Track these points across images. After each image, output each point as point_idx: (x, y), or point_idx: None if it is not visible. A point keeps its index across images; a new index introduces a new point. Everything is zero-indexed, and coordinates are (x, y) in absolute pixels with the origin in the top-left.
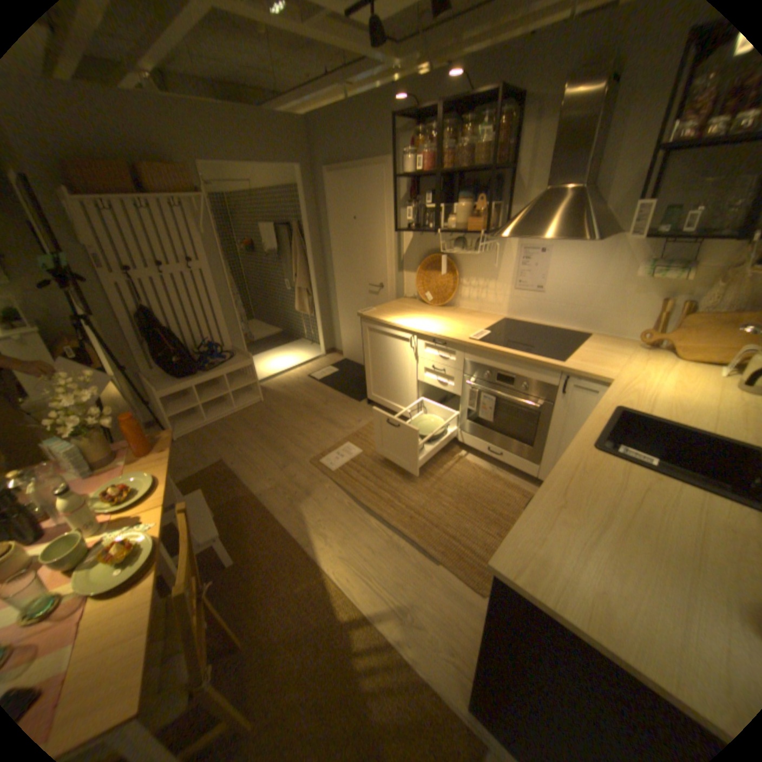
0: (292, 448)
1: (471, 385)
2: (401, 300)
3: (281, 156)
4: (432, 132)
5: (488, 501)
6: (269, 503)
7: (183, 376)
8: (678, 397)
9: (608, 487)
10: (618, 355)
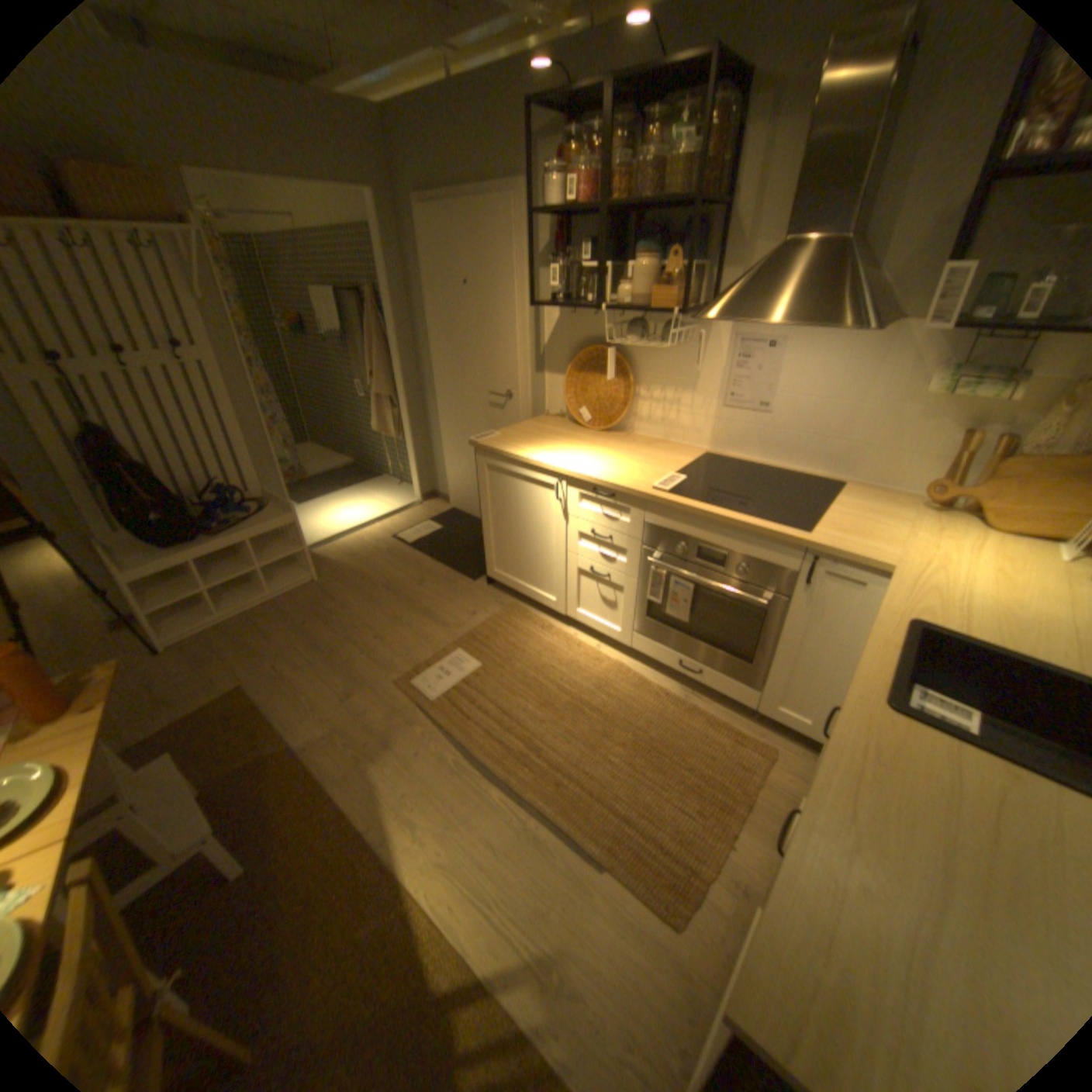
0: (362, 661)
1: (656, 564)
2: (541, 418)
3: (344, 174)
4: (595, 137)
5: (681, 751)
6: (319, 763)
7: (175, 542)
8: (1005, 601)
9: (927, 796)
10: (894, 521)
